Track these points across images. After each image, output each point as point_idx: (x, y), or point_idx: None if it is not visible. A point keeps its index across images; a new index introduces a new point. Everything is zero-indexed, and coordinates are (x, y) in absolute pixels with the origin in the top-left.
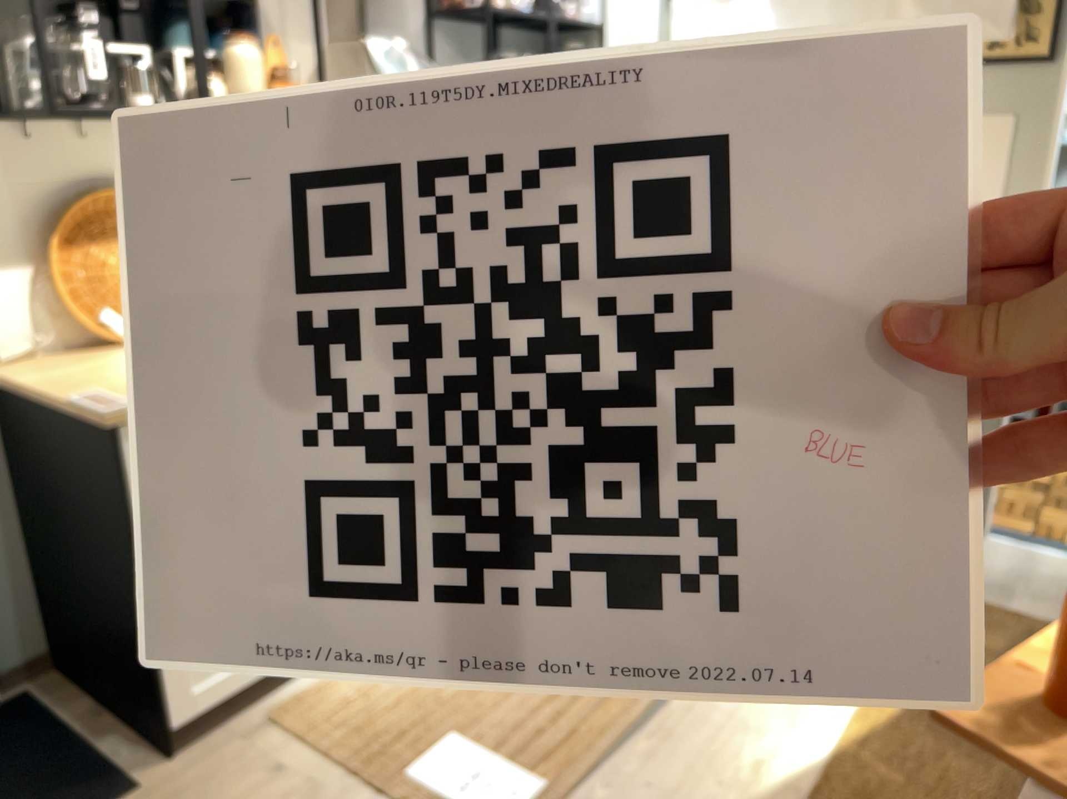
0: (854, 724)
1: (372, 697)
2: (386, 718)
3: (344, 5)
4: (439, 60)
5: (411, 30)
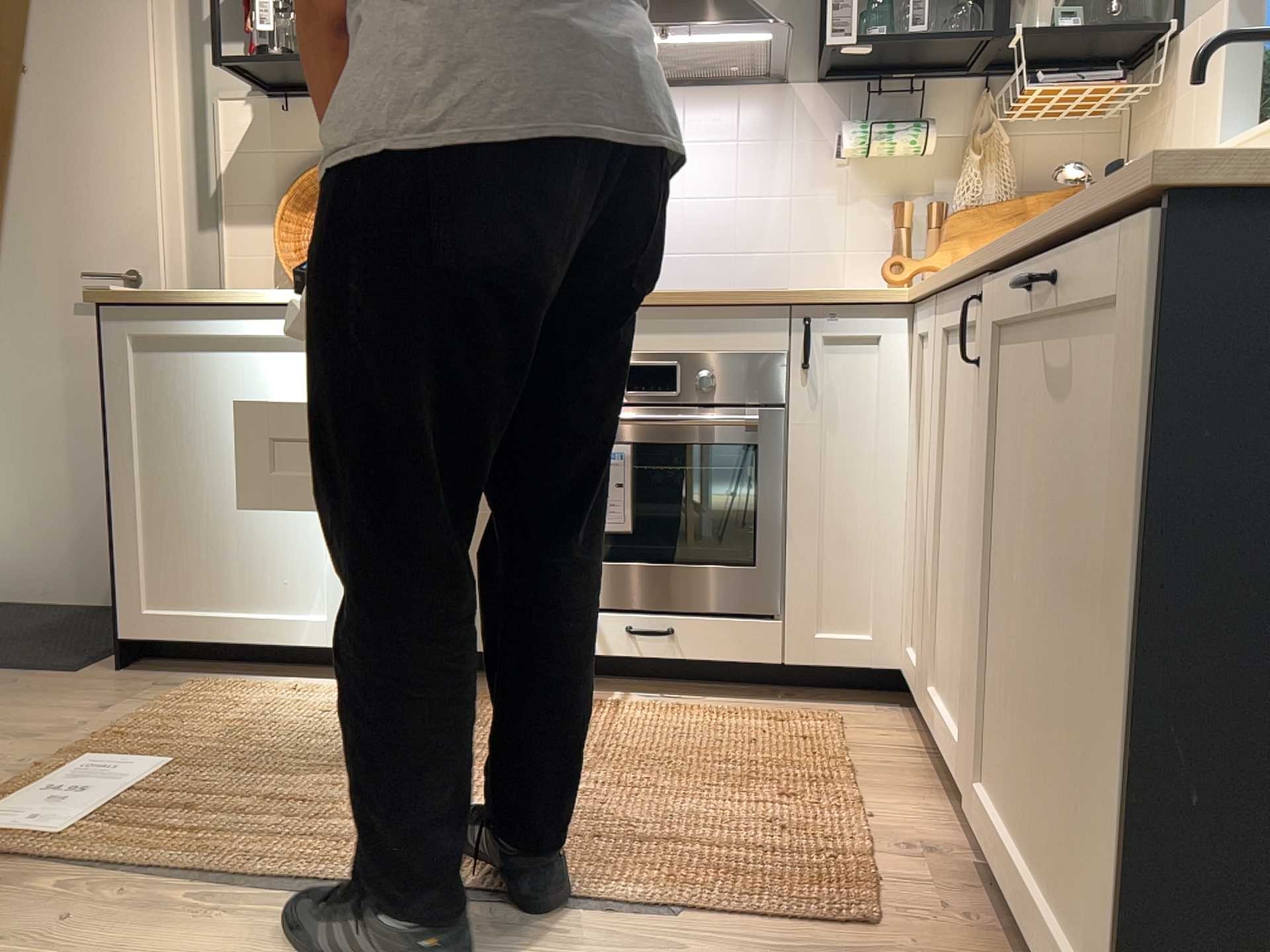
0: None
1: (243, 711)
2: (203, 726)
3: None
4: None
5: None
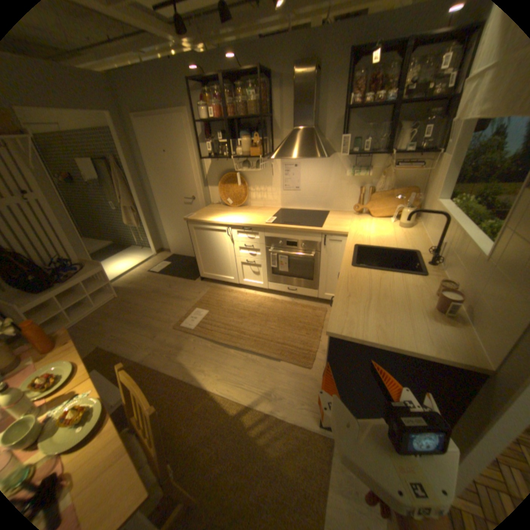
0: (220, 397)
1: (220, 296)
2: (213, 300)
3: (304, 114)
4: (353, 127)
5: (338, 117)
